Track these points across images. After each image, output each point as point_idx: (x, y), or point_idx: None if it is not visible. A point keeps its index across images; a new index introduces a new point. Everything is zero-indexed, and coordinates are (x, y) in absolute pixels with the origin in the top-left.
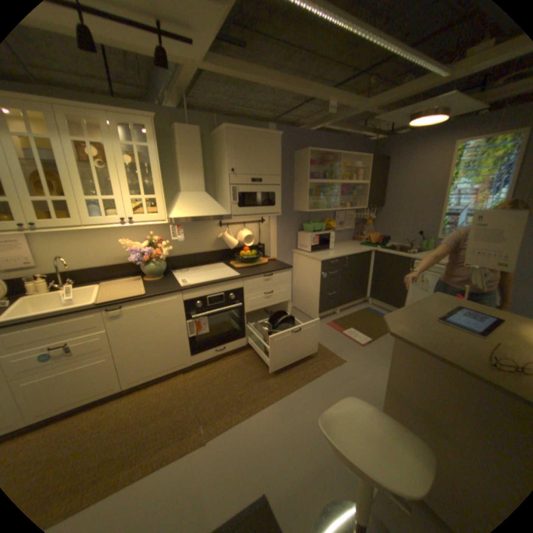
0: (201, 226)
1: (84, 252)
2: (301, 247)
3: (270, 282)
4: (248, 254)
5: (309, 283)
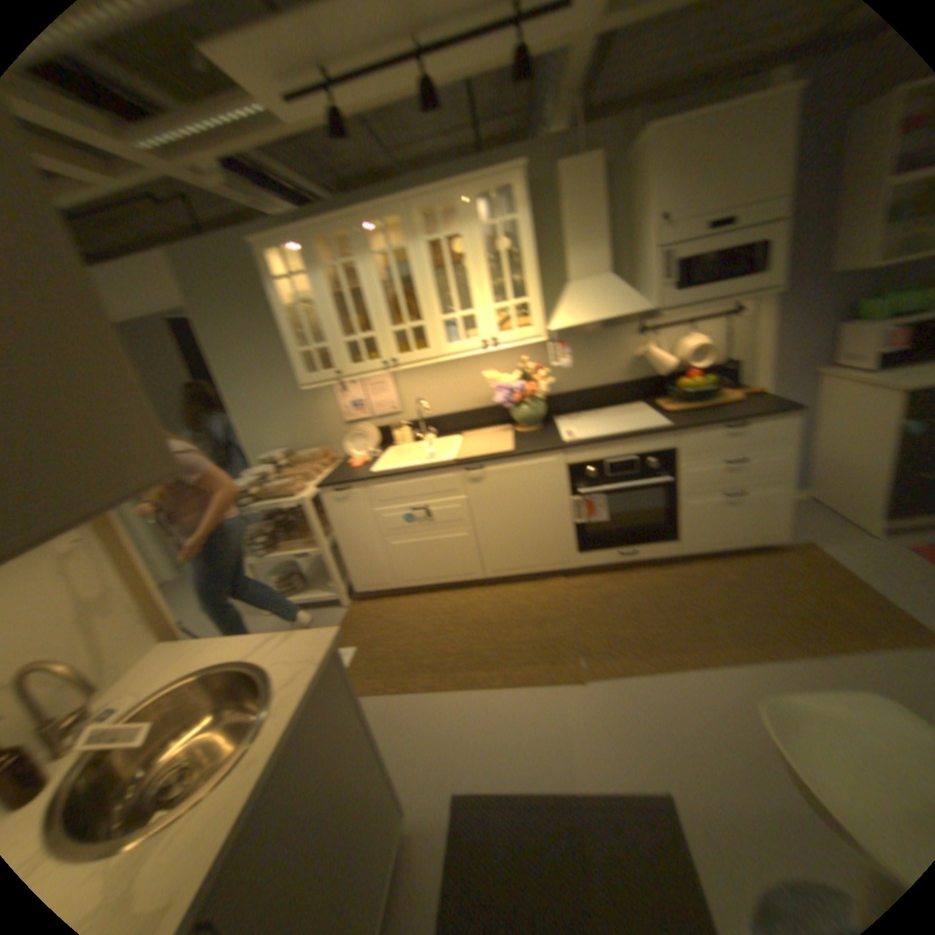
0: (602, 337)
1: (442, 392)
2: (849, 360)
3: (739, 441)
4: (695, 383)
5: (863, 446)
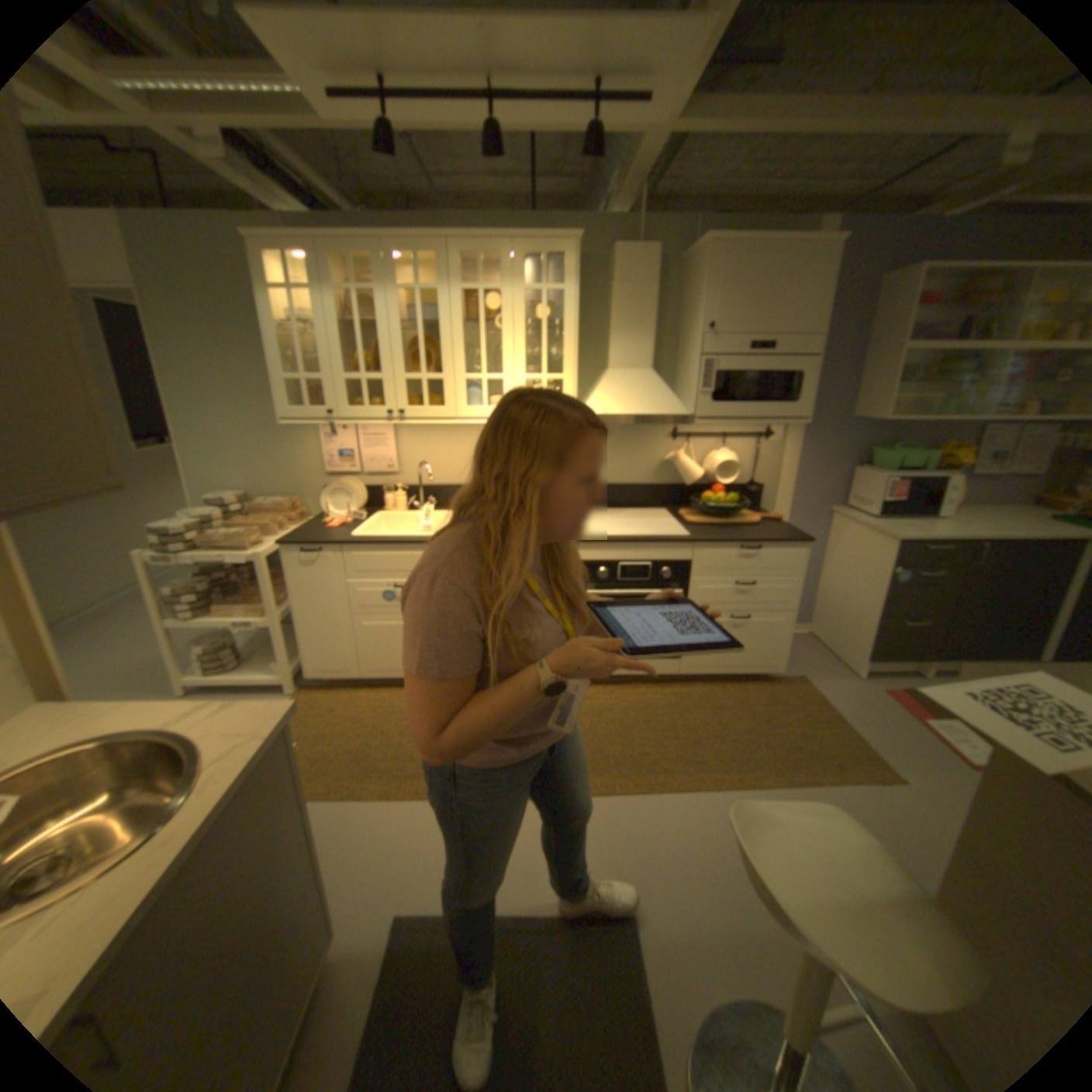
0: (637, 435)
1: (456, 460)
2: (860, 503)
3: (753, 564)
4: (721, 500)
5: (862, 588)
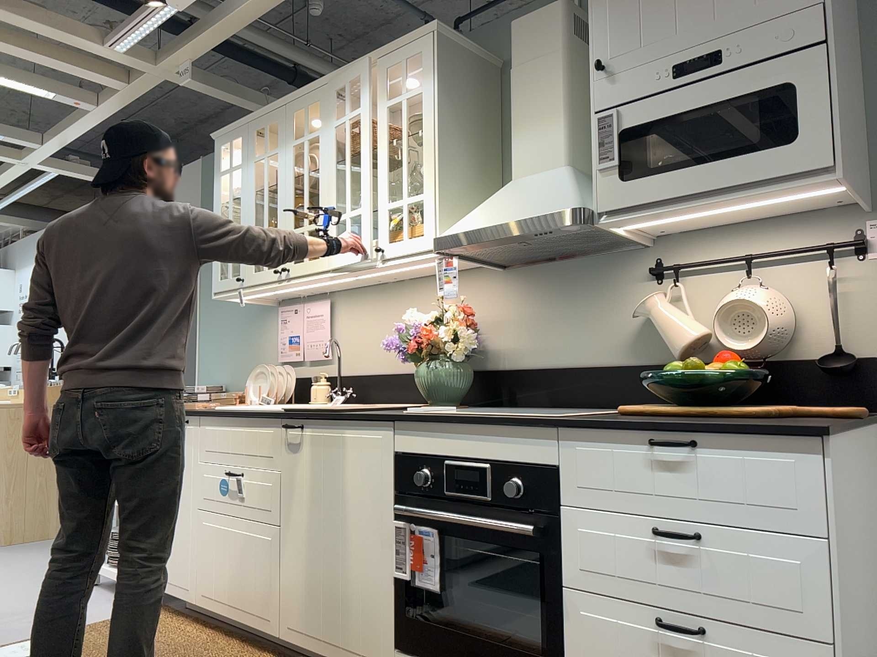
0: (593, 281)
1: (380, 341)
2: None
3: (684, 485)
4: (702, 372)
5: None
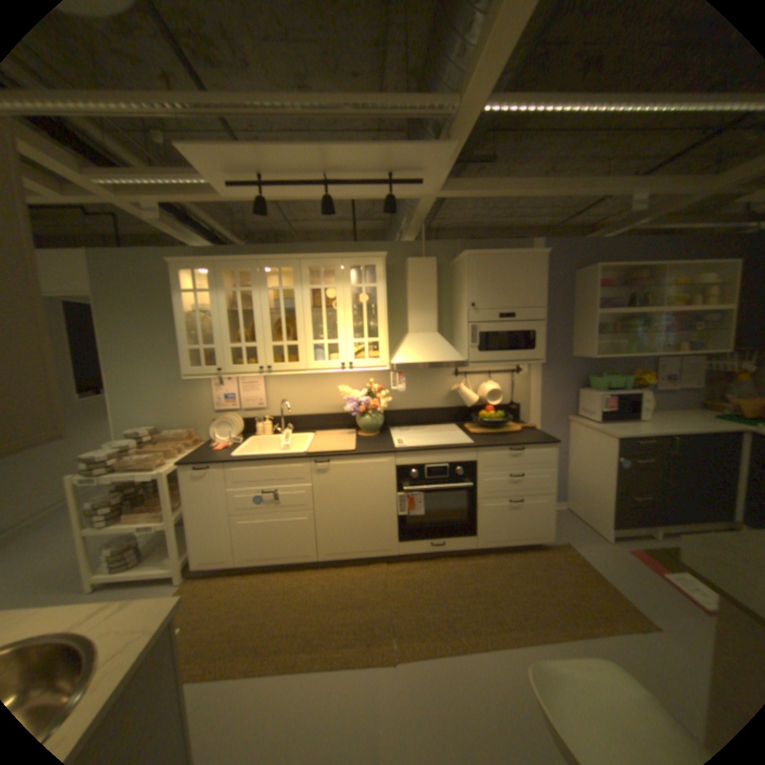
0: (430, 375)
1: (307, 398)
2: (586, 413)
3: (520, 461)
4: (492, 416)
5: (598, 474)
